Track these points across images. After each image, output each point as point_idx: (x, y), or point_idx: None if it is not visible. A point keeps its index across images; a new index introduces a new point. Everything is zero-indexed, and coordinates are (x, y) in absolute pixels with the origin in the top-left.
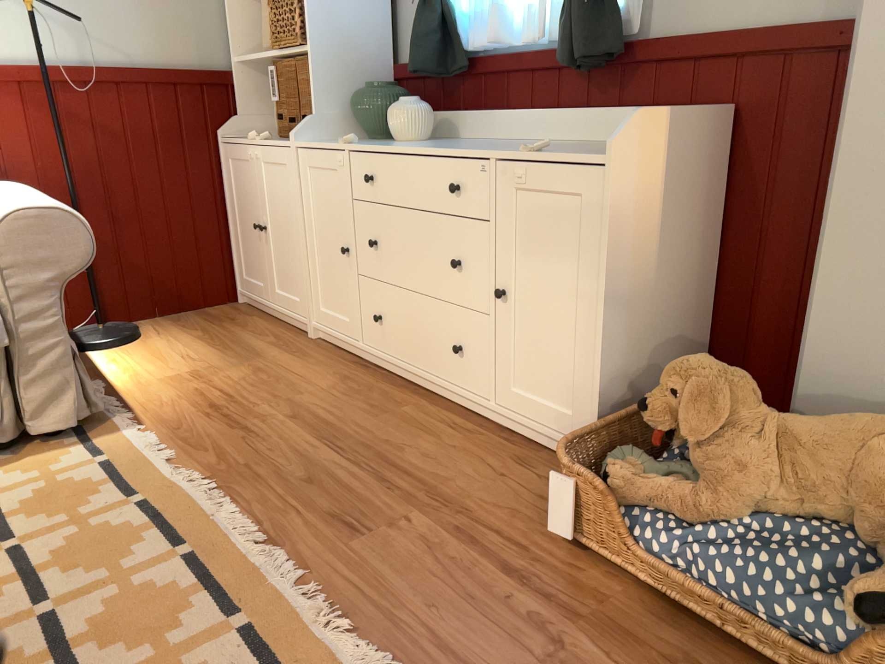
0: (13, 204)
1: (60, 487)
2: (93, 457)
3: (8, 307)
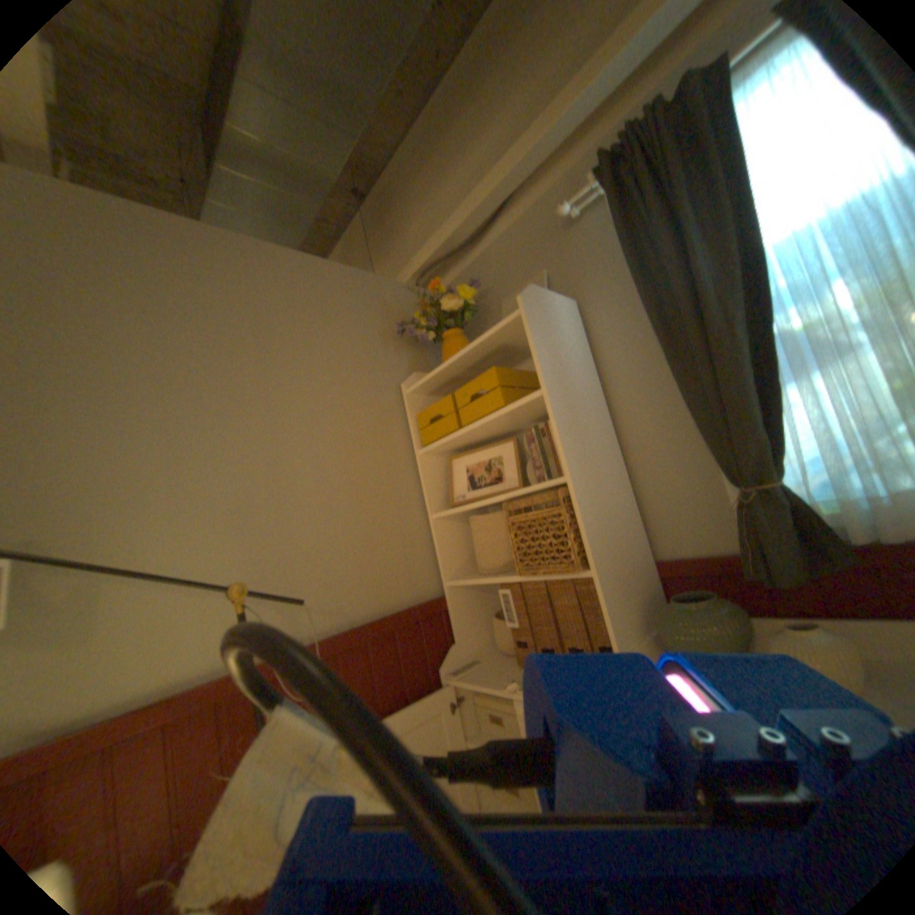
0: None
1: None
2: None
3: None
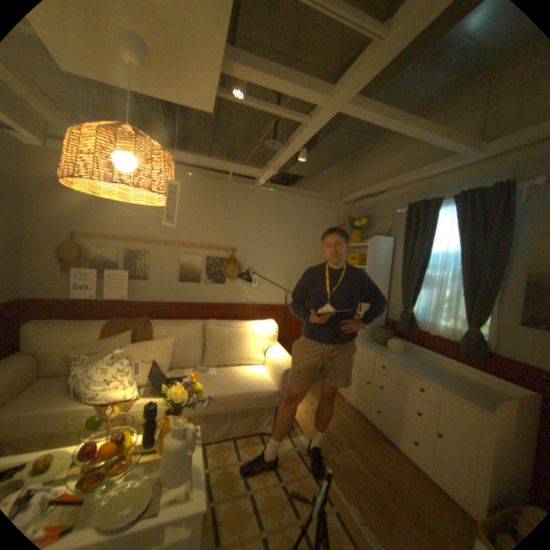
0: (283, 361)
1: (288, 461)
2: (294, 449)
3: (280, 395)
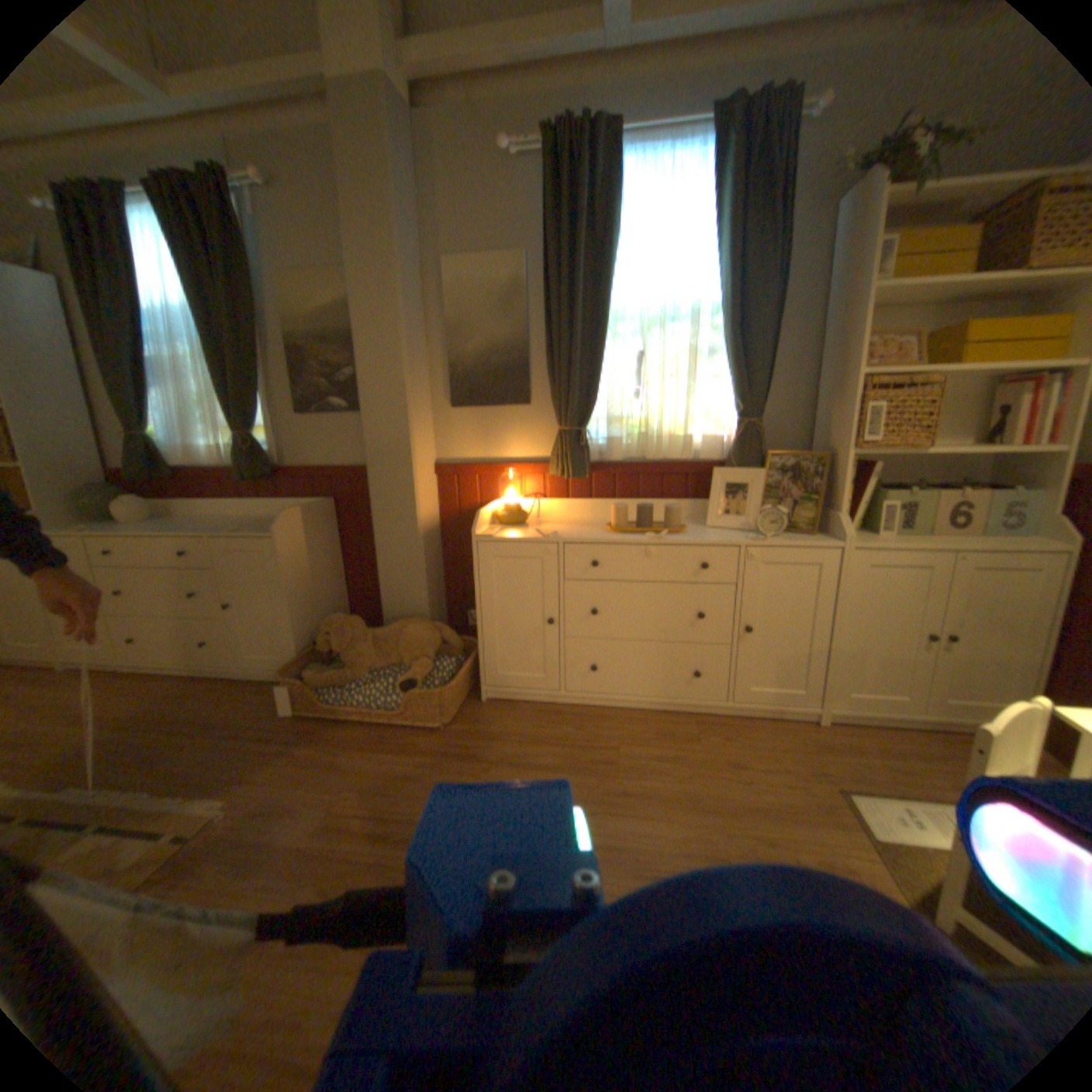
0: None
1: None
2: None
3: None
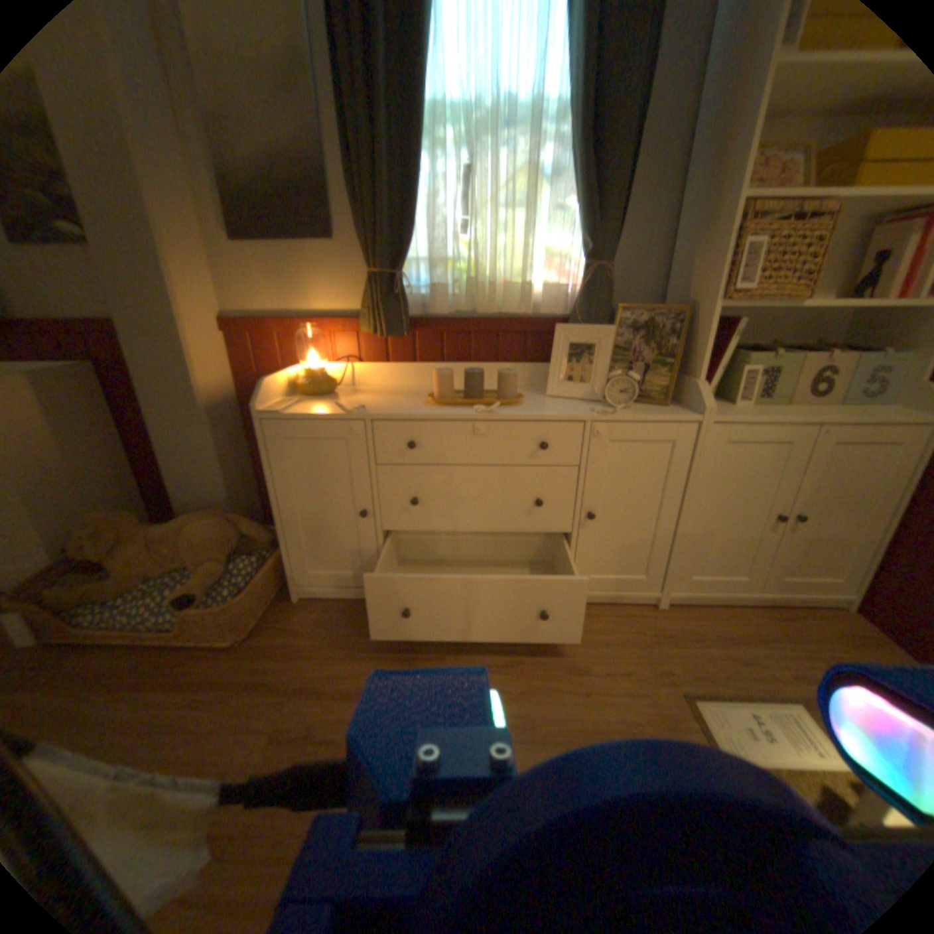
0: None
1: None
2: None
3: None
